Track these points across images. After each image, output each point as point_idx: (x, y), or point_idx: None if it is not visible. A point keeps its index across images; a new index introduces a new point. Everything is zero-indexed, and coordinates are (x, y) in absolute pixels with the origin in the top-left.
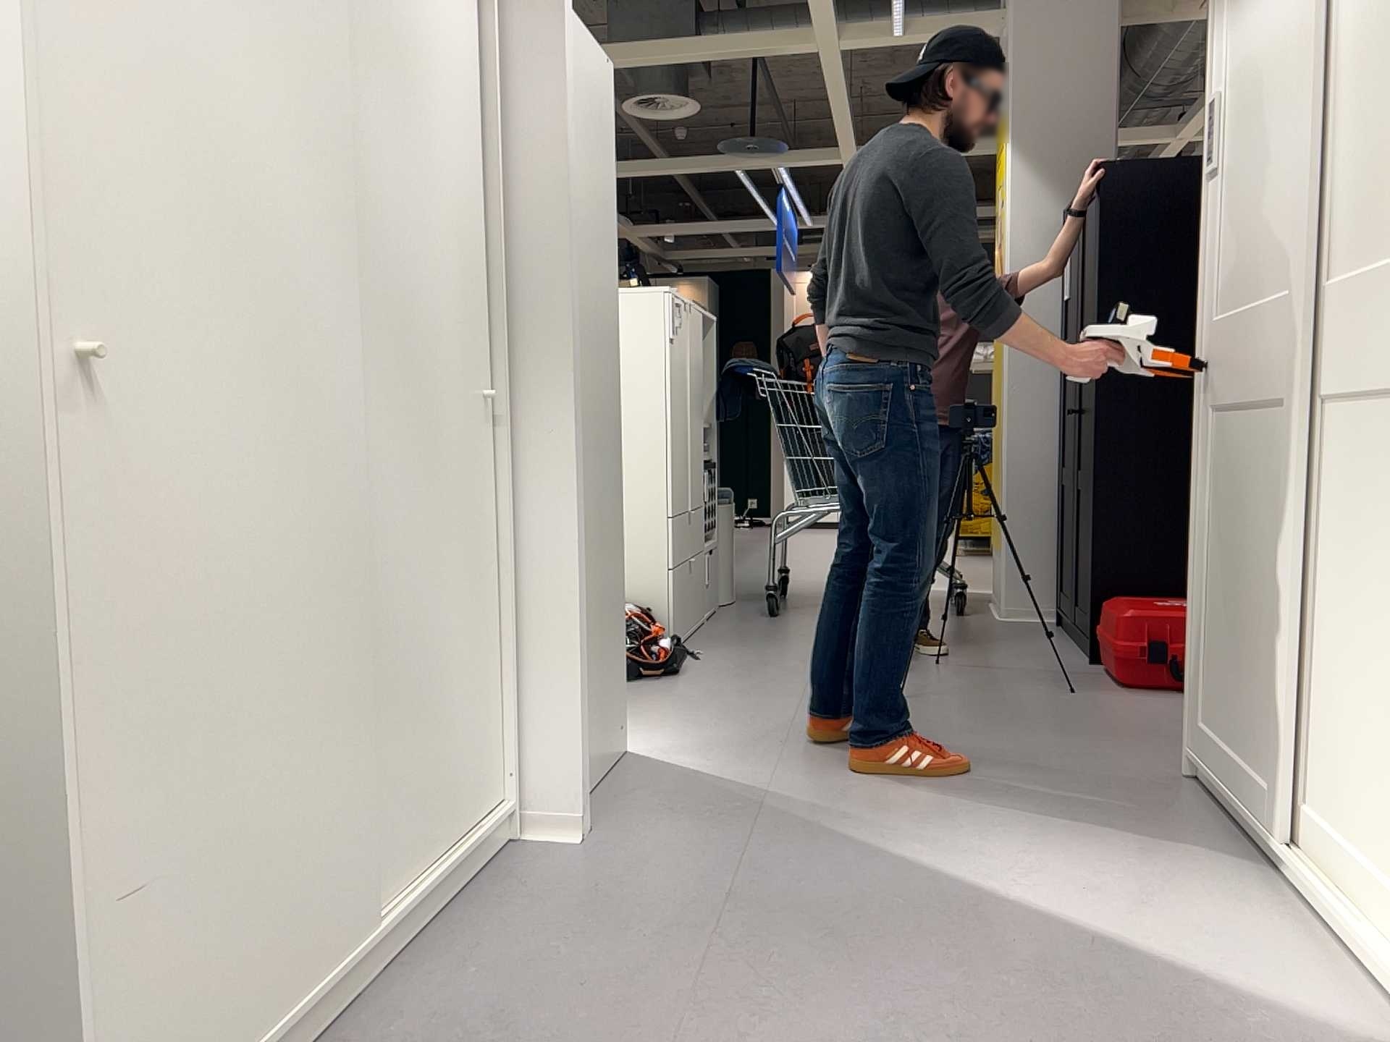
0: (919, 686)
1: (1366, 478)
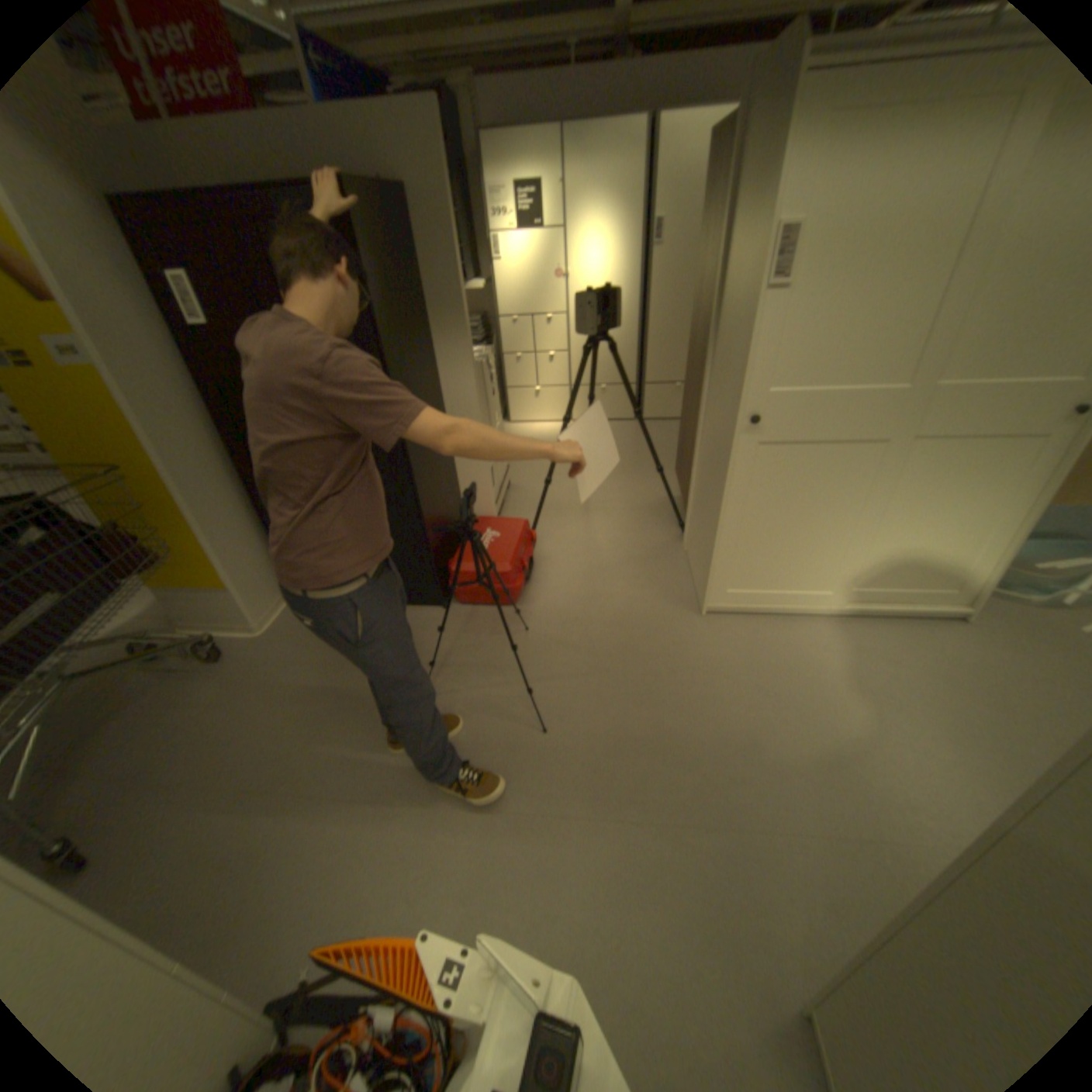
0: (510, 716)
1: (961, 469)
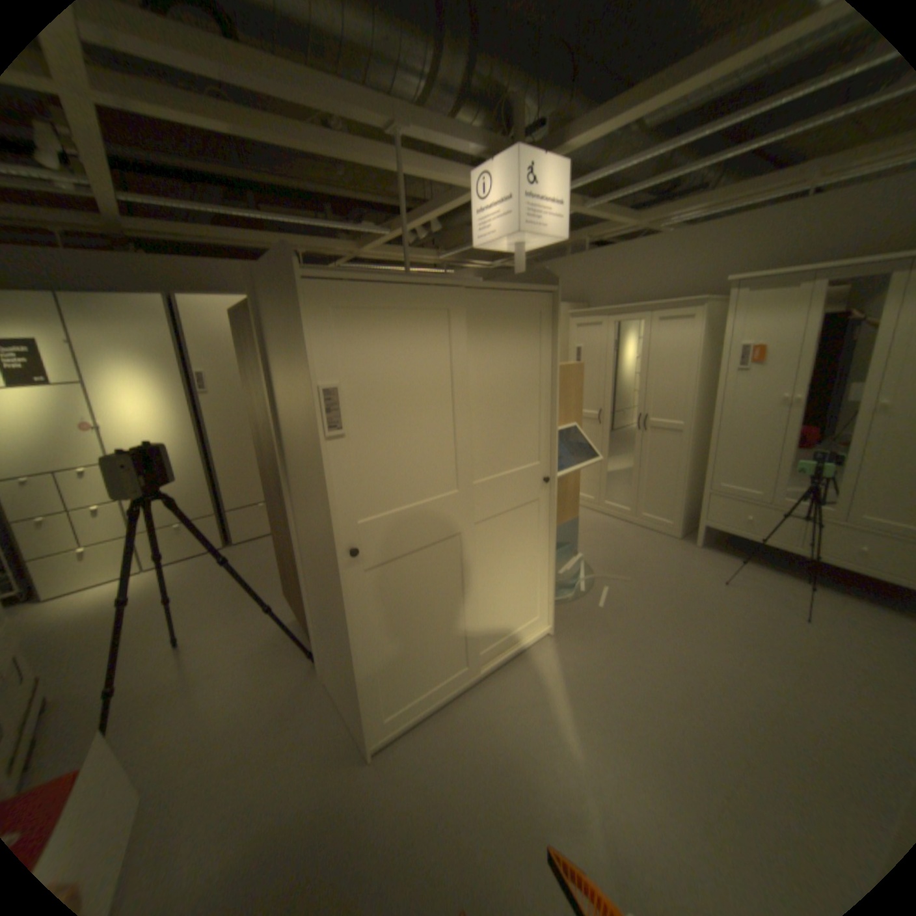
0: None
1: (506, 535)
